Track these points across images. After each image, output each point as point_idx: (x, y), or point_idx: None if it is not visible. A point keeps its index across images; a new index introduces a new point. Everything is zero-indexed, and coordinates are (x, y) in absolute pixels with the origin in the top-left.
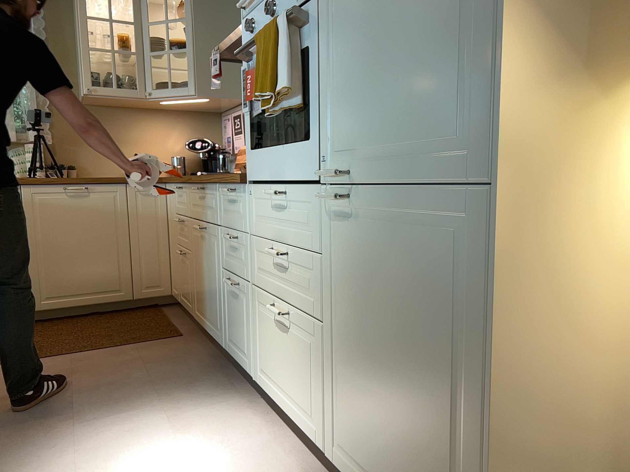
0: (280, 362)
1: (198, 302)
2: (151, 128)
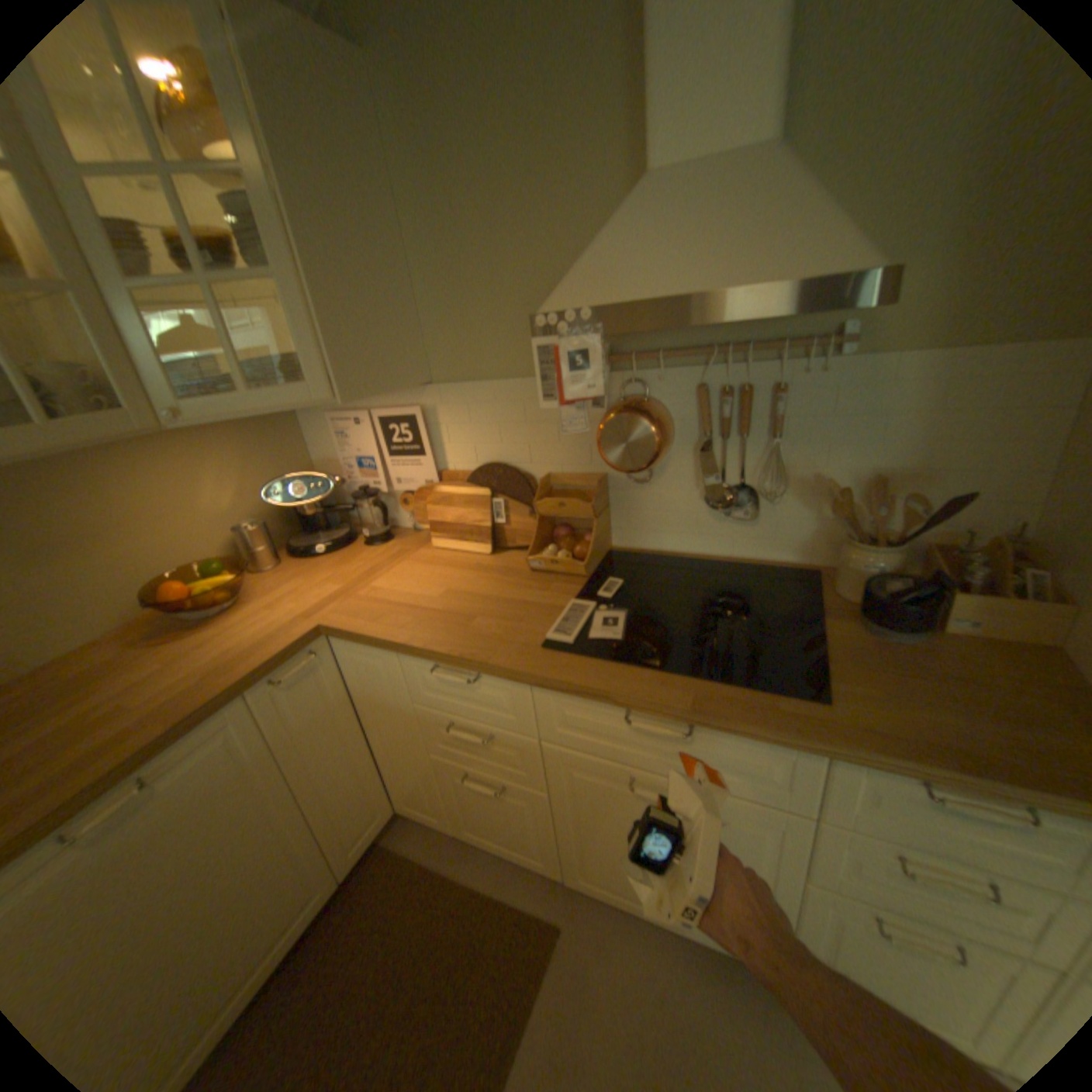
0: None
1: (598, 875)
2: (145, 479)
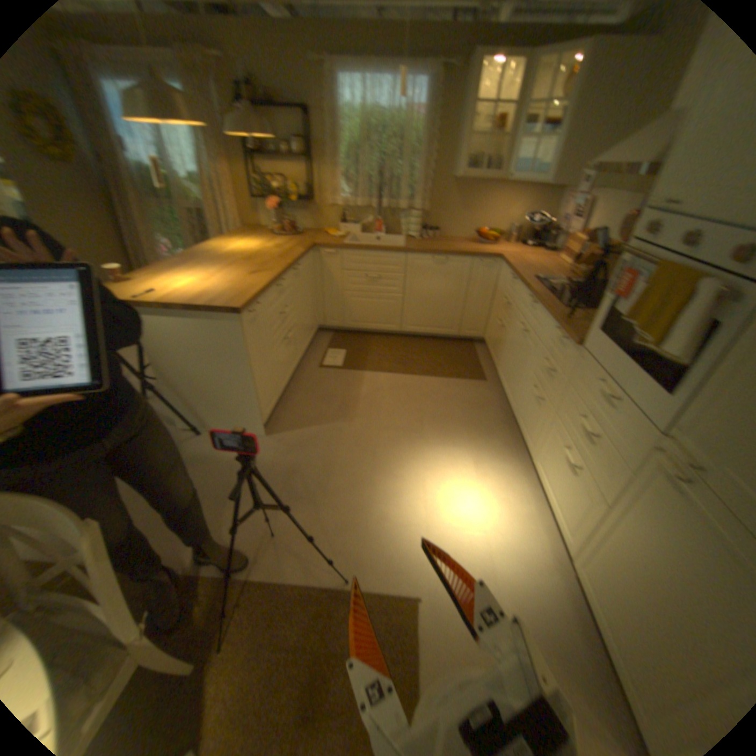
0: (558, 478)
1: (504, 368)
2: (501, 198)
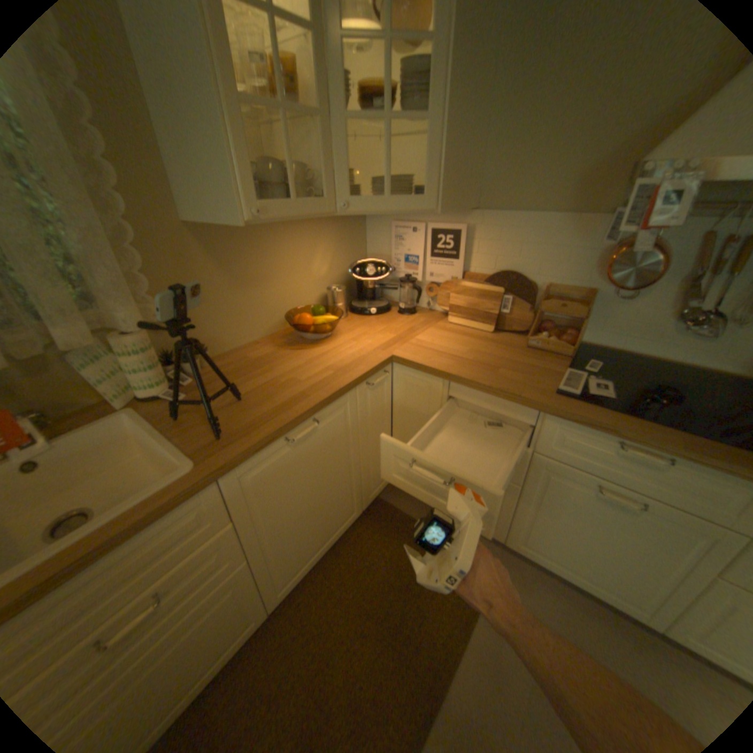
0: None
1: (538, 544)
2: (292, 248)
